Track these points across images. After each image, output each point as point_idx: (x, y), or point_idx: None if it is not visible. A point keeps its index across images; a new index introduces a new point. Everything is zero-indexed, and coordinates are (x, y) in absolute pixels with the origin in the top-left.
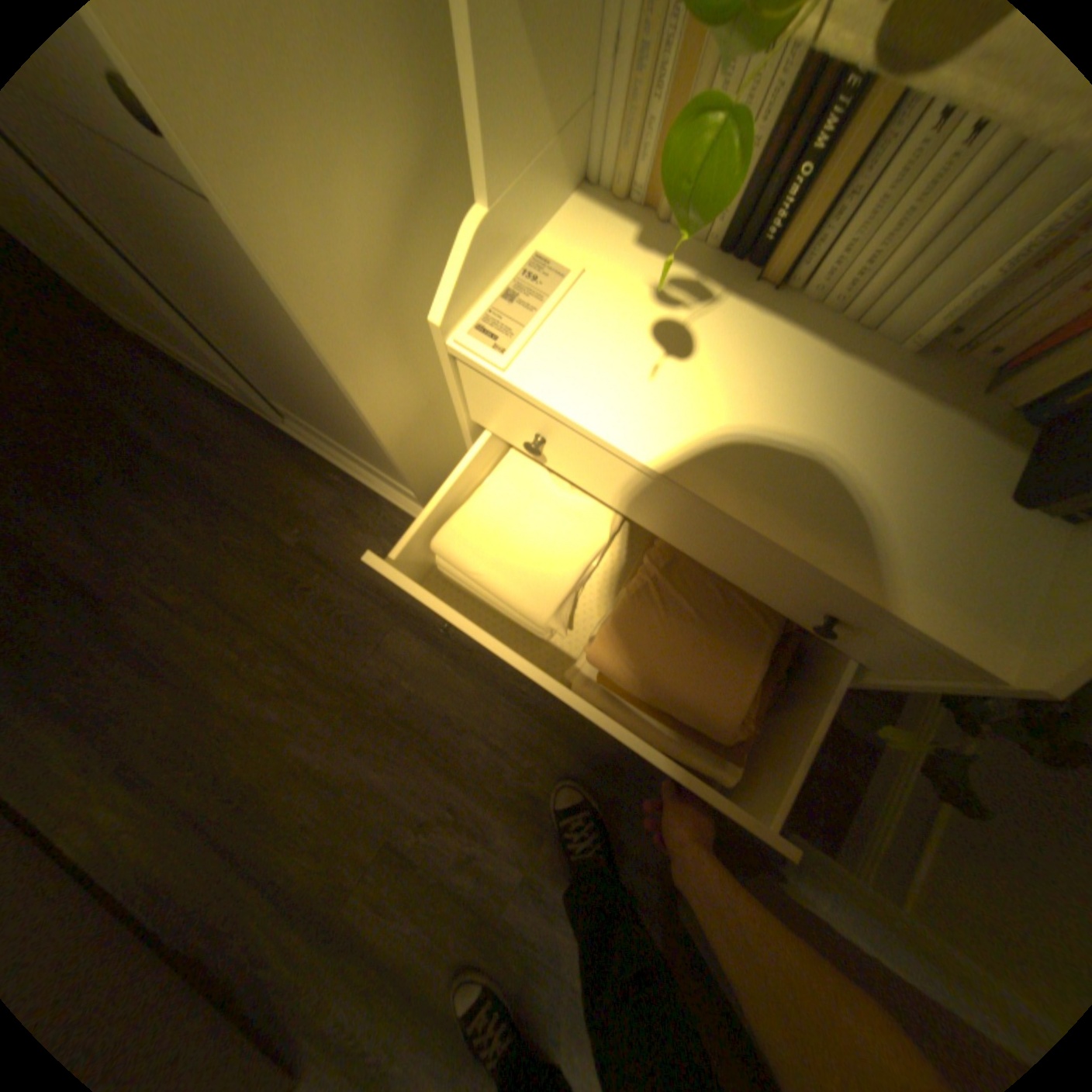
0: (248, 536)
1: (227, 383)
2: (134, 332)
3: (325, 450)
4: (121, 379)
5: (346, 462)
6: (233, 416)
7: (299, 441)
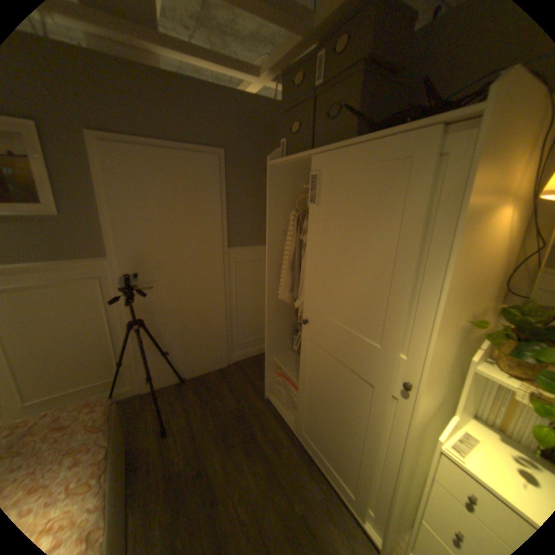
0: (281, 498)
1: (303, 428)
2: (270, 399)
3: (323, 471)
4: (257, 412)
5: (335, 481)
6: (289, 440)
7: (316, 462)
